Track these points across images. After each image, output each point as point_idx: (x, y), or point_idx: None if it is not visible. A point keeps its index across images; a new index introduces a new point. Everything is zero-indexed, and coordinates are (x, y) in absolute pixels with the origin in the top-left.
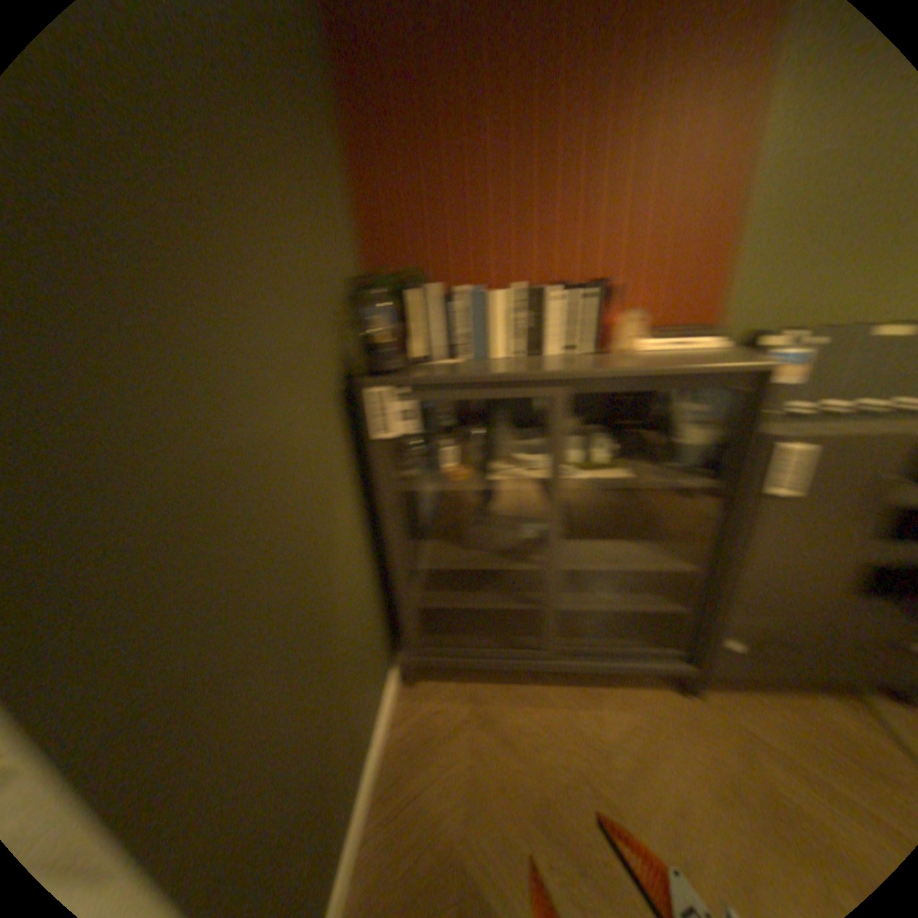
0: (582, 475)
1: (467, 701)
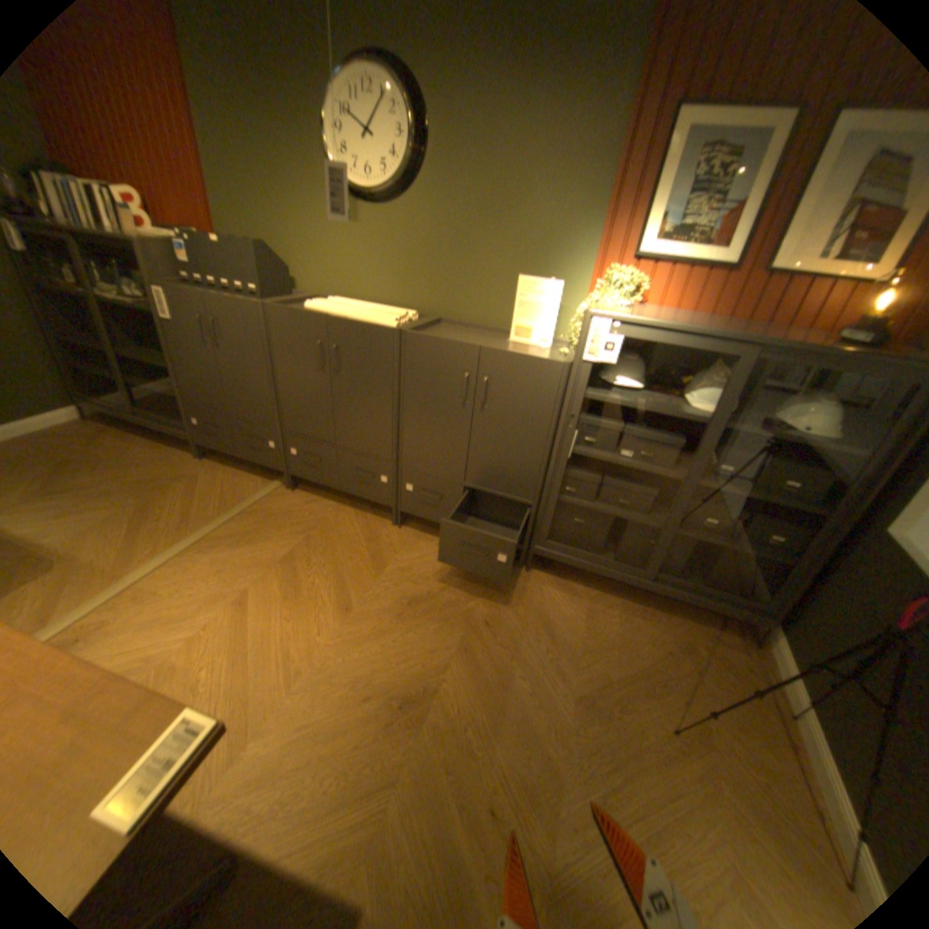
0: (114, 298)
1: (98, 432)
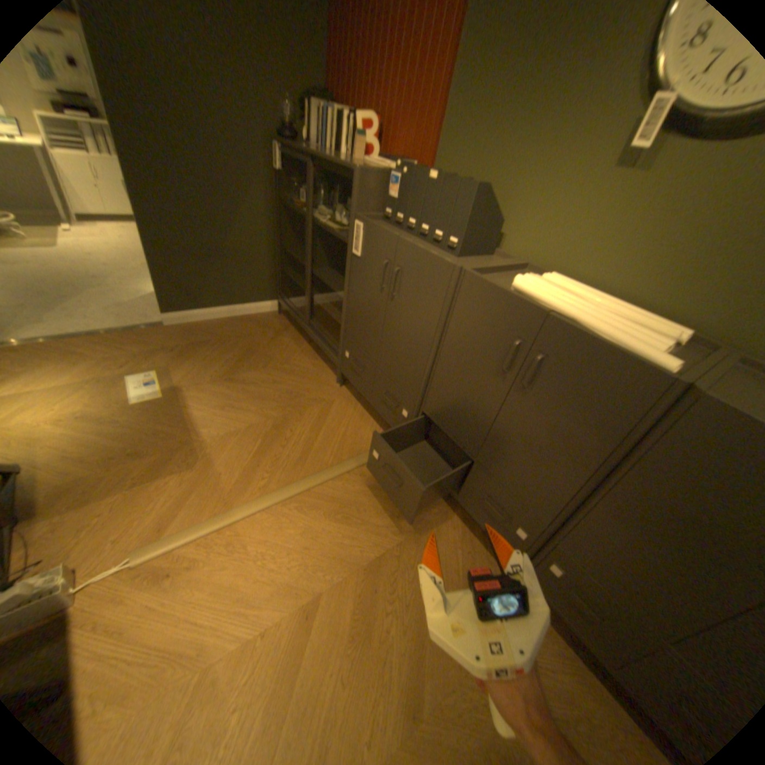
0: (325, 220)
1: (283, 326)
